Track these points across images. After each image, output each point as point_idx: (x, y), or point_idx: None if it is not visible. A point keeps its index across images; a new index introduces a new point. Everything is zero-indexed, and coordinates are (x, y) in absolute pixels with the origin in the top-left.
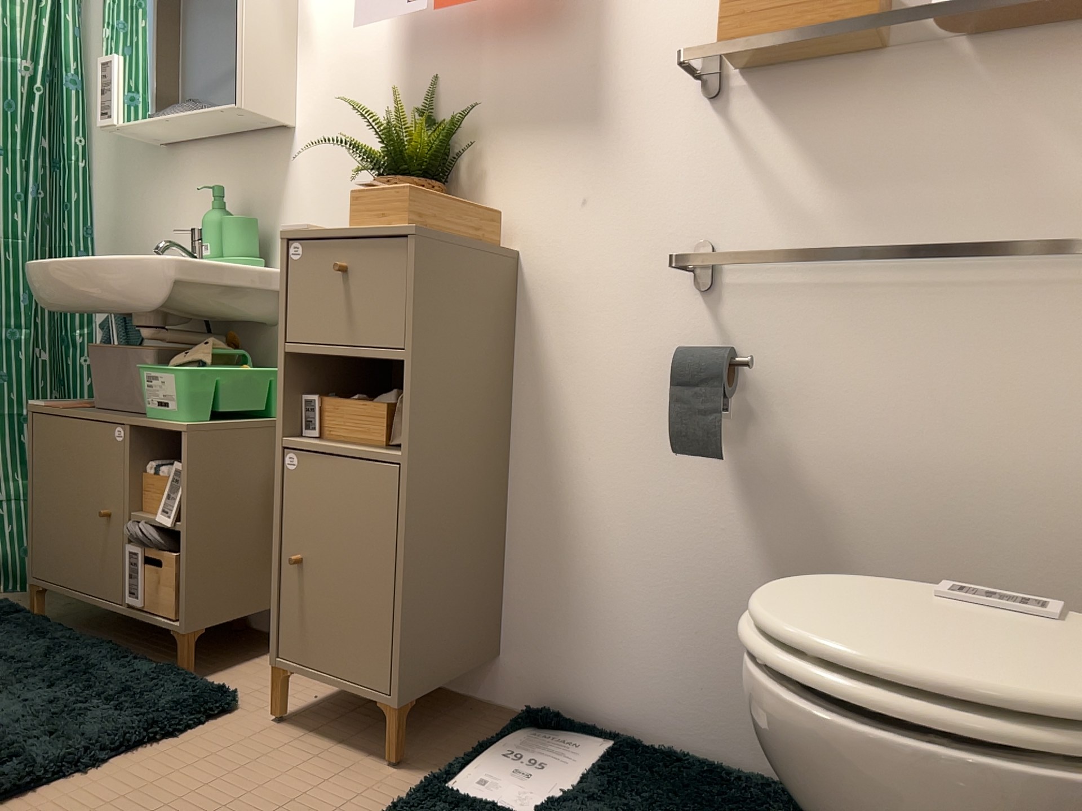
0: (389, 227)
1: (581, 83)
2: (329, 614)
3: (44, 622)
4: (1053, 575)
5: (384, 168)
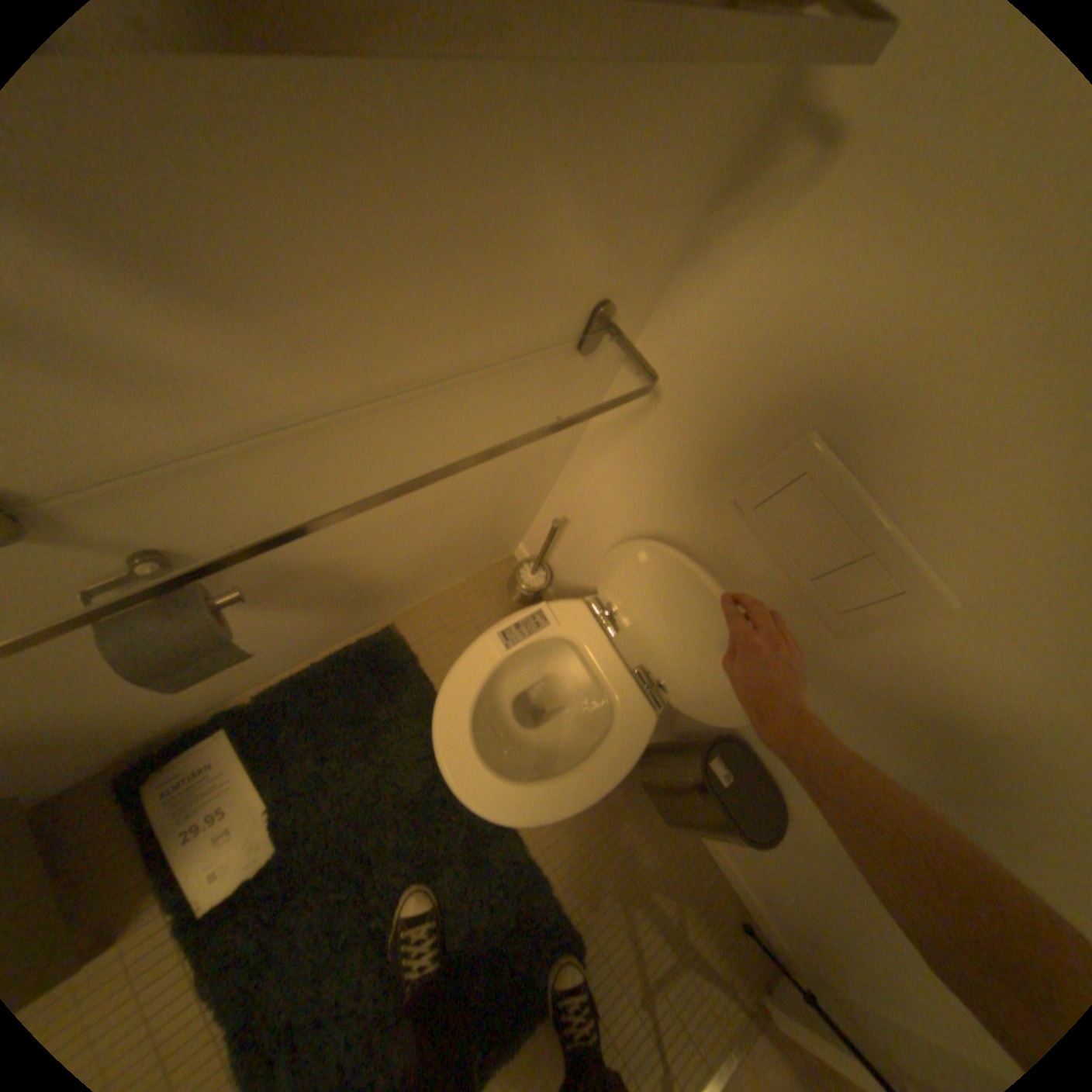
0: None
1: None
2: None
3: None
4: (485, 506)
5: None
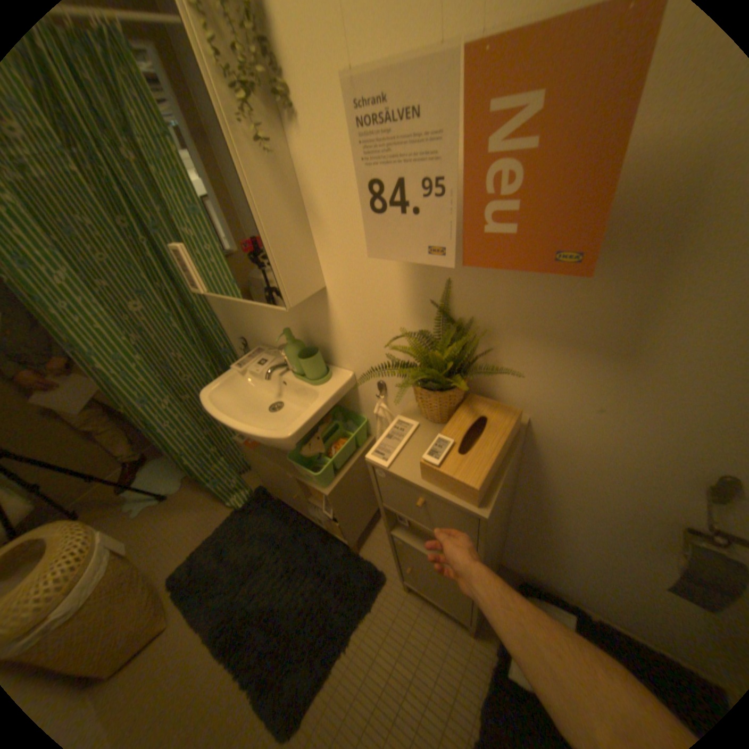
0: (463, 503)
1: (621, 321)
2: (432, 591)
3: (282, 509)
4: None
5: (420, 369)
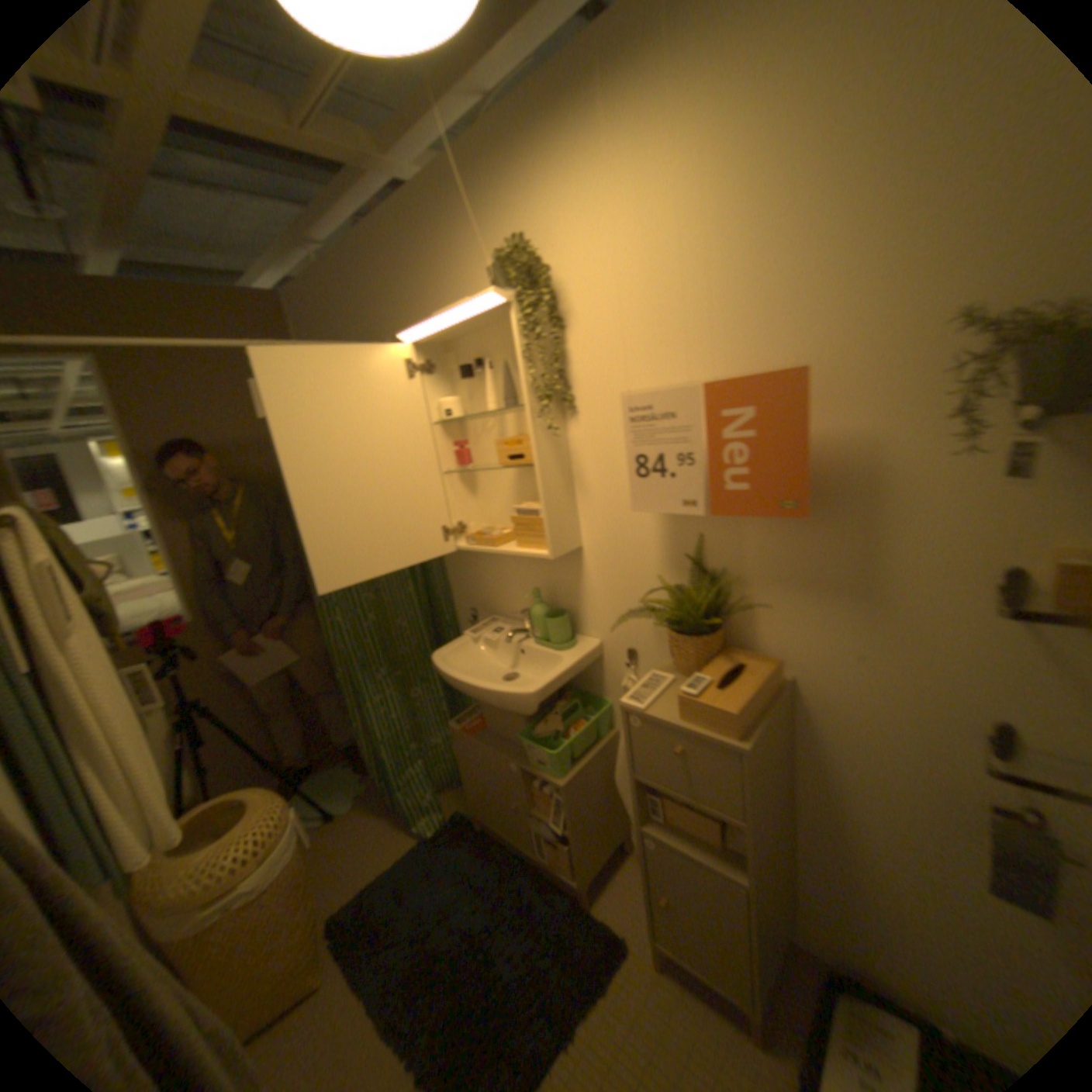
0: (723, 739)
1: (853, 564)
2: (695, 942)
3: (484, 843)
4: None
5: (675, 618)
